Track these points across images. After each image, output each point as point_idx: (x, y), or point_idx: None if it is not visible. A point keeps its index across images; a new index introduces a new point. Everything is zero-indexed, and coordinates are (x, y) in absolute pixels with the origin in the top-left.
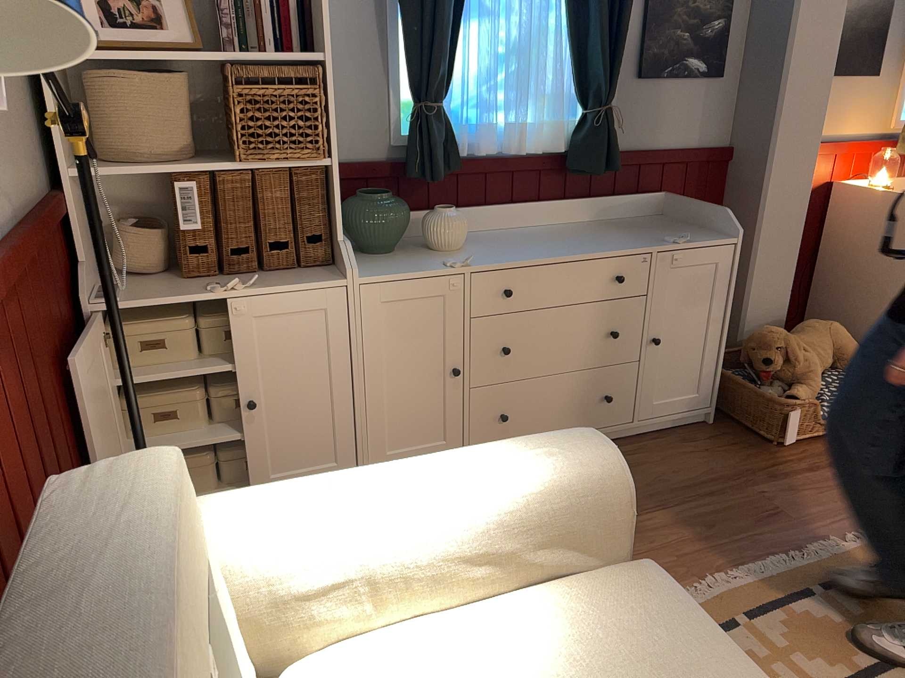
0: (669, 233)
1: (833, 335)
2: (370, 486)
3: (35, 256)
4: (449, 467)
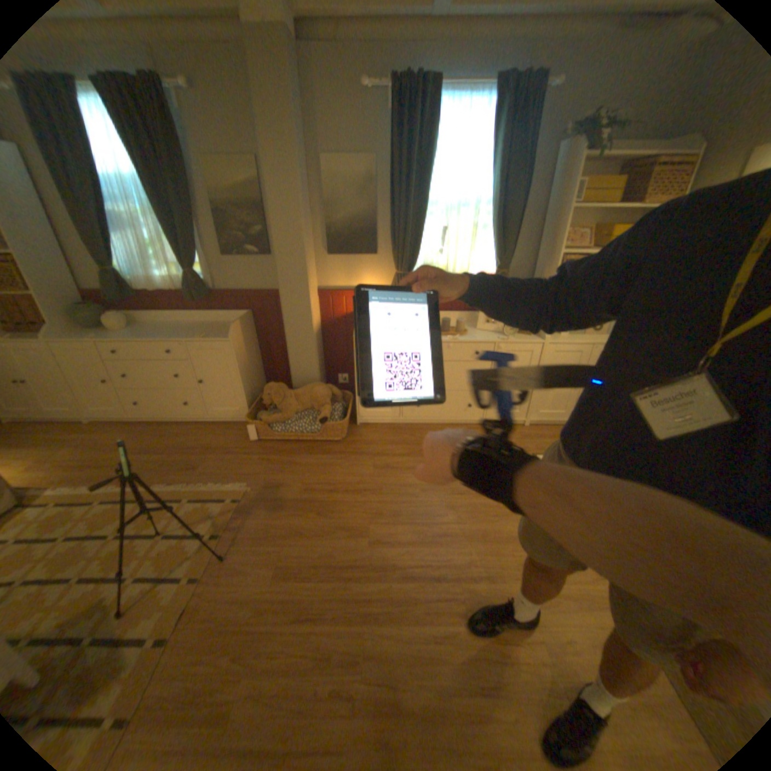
0: (212, 333)
1: (312, 393)
2: None
3: None
4: None
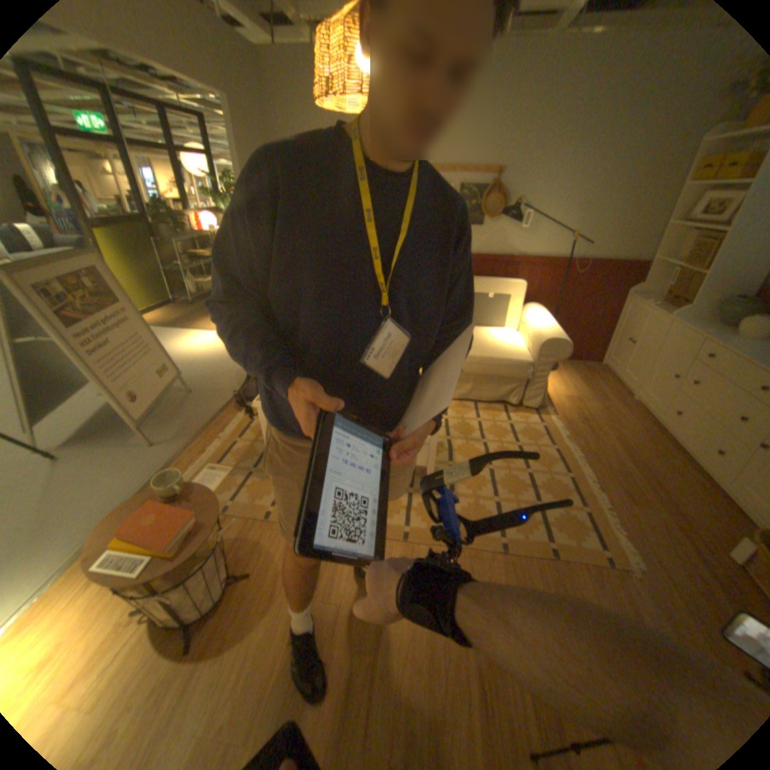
0: None
1: None
2: (542, 317)
3: (607, 269)
4: (548, 324)
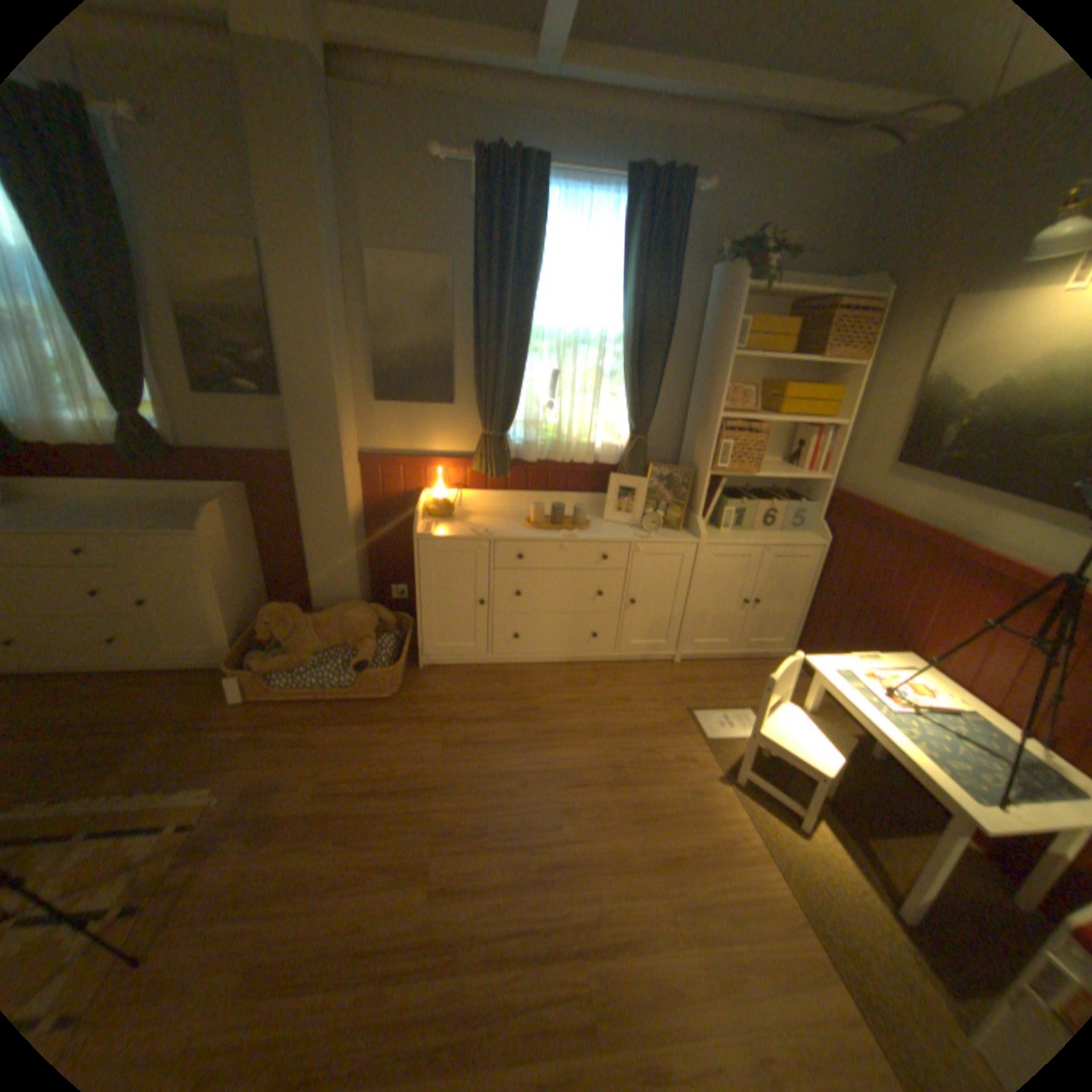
0: (167, 521)
1: (344, 620)
2: None
3: None
4: None
